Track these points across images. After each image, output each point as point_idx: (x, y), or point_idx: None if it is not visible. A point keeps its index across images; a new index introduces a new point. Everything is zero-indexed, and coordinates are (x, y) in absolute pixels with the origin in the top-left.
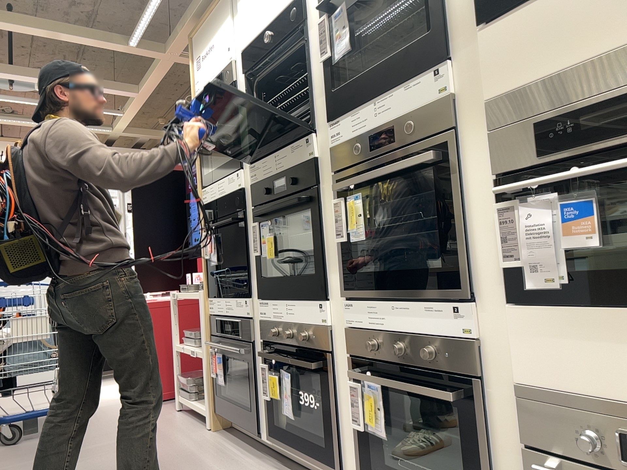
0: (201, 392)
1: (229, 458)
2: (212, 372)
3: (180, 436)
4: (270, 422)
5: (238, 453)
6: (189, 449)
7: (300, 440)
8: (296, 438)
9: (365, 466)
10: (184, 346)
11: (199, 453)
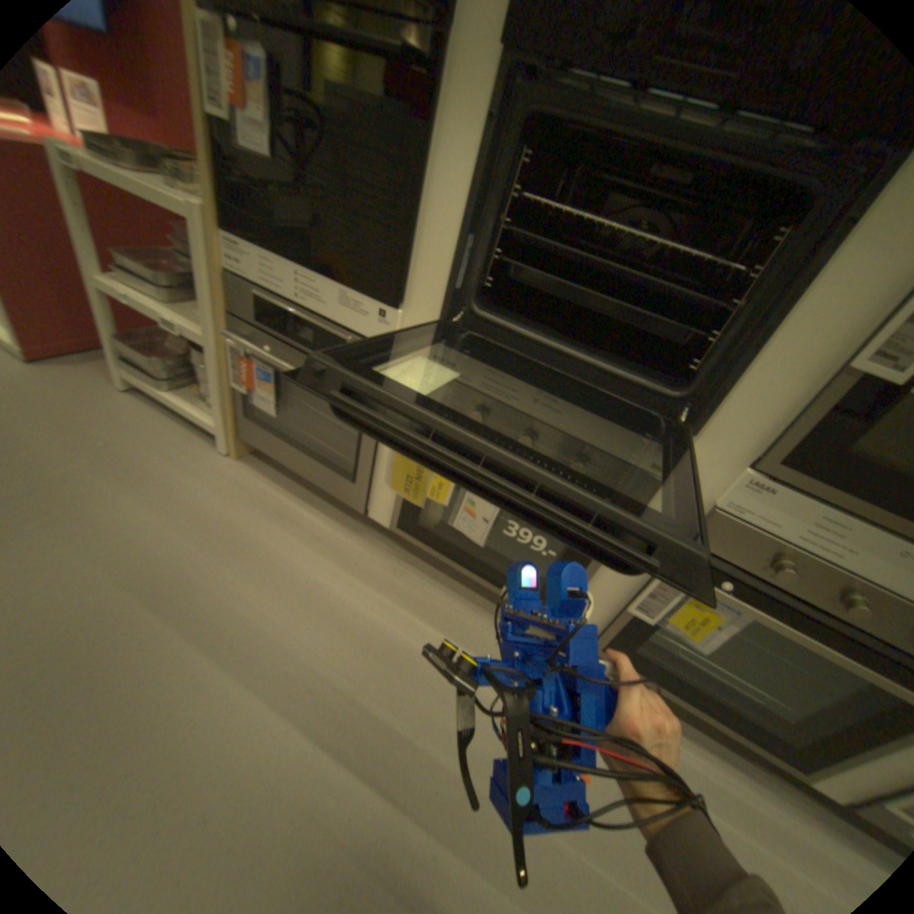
0: (184, 380)
1: (313, 537)
2: (237, 382)
3: (180, 473)
4: (405, 514)
5: (319, 522)
6: (221, 512)
7: (477, 560)
8: (470, 556)
9: (619, 640)
10: (132, 295)
11: (249, 526)
